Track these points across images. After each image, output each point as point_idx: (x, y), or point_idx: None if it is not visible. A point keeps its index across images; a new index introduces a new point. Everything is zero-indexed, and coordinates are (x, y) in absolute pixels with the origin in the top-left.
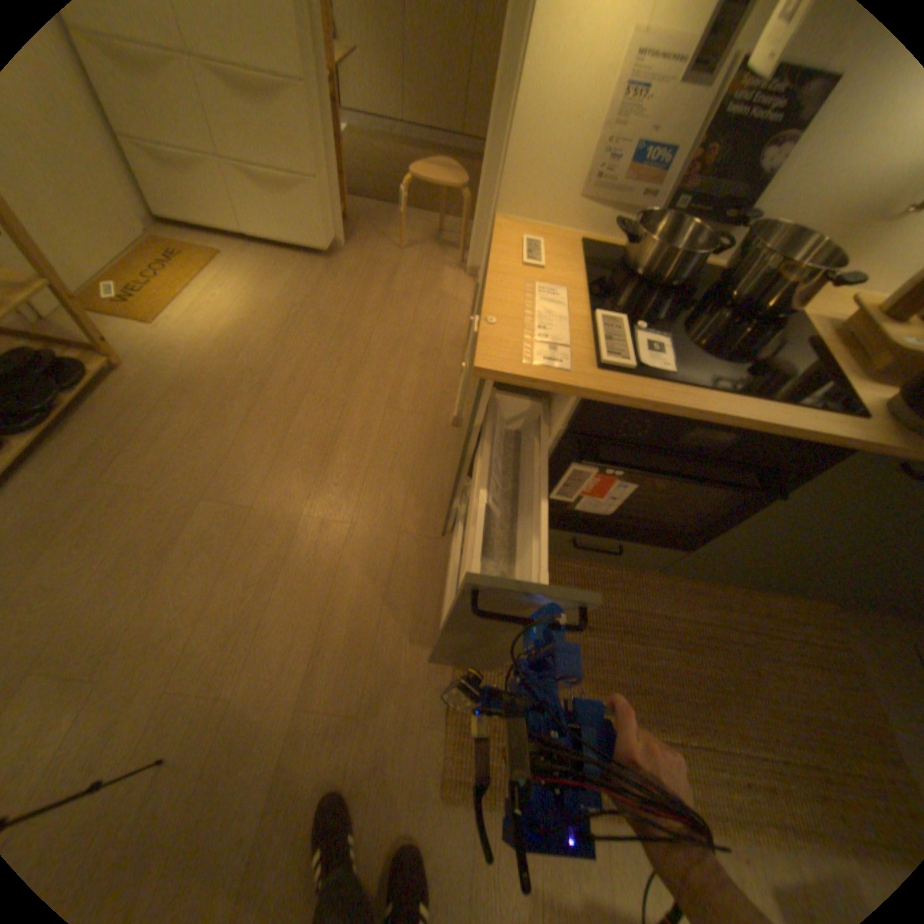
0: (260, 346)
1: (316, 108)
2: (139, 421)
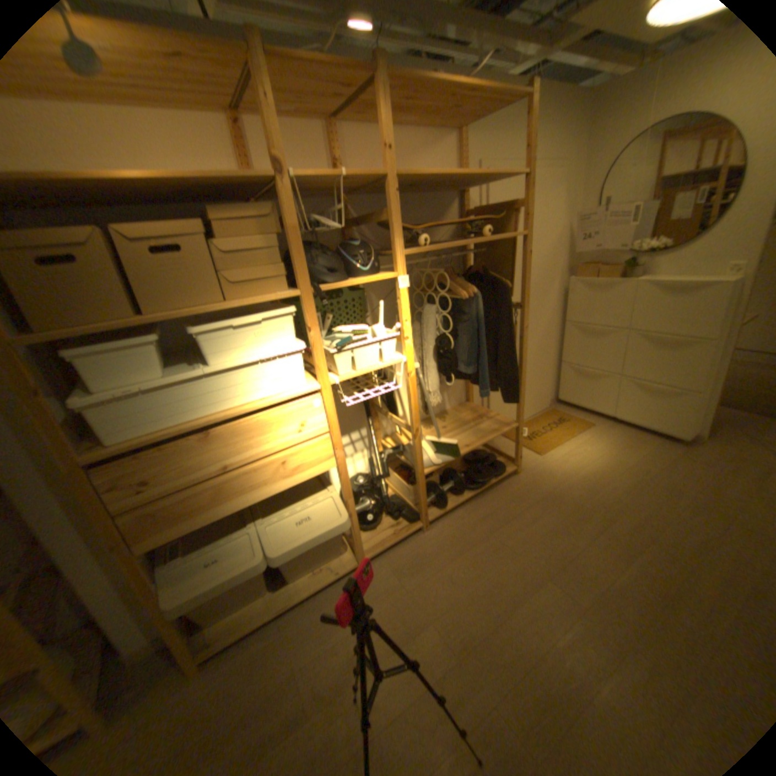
0: (616, 493)
1: (720, 352)
2: (523, 509)
